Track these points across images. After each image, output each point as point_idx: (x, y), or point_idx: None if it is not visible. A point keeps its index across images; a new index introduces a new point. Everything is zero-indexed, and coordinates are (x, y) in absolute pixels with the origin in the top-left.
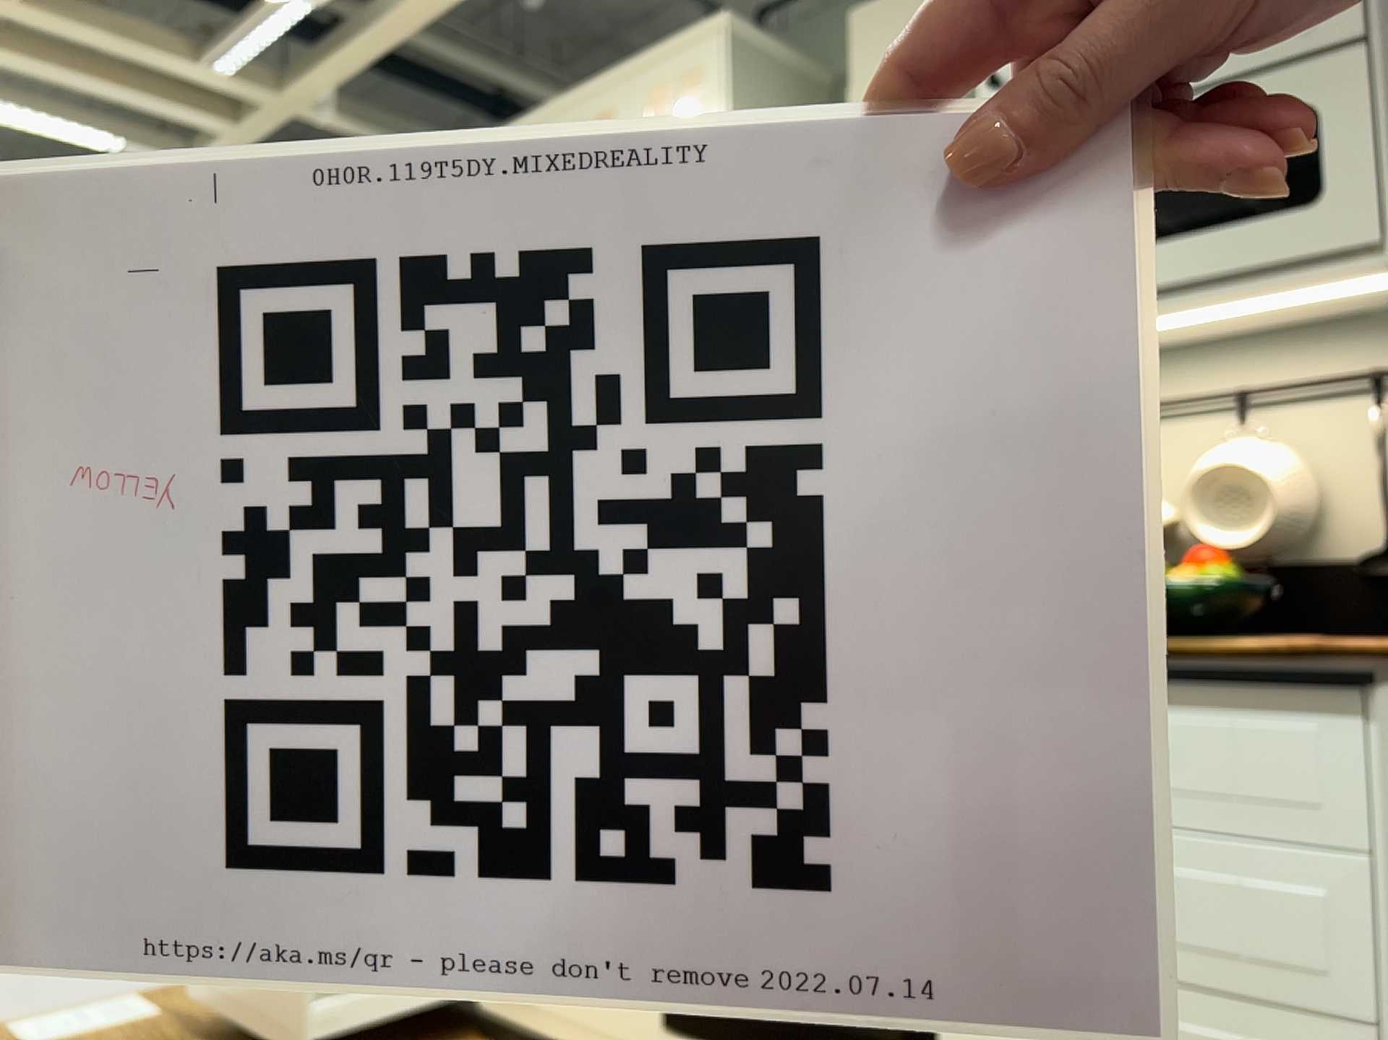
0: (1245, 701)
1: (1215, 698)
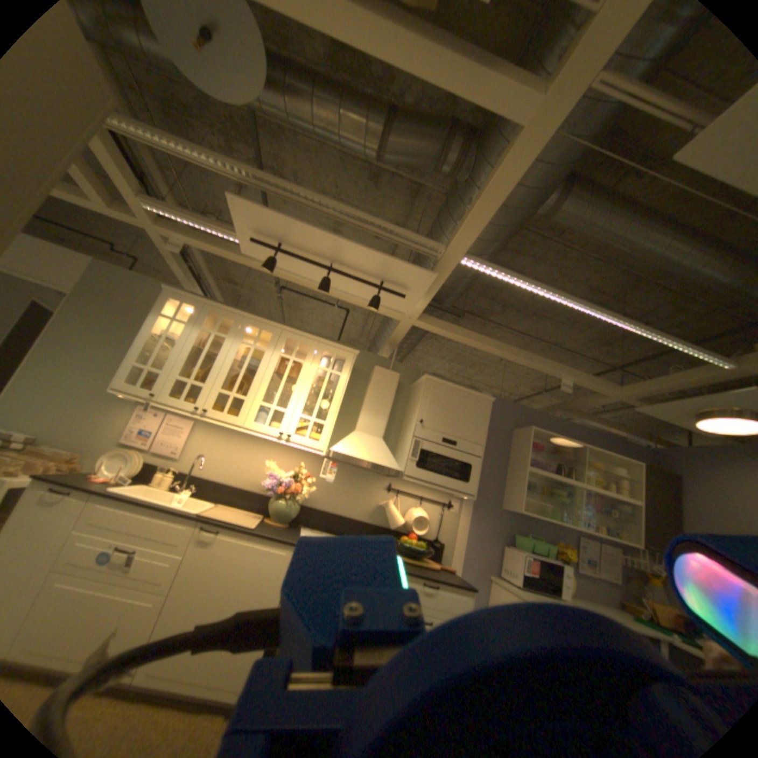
0: (453, 592)
1: (449, 591)
